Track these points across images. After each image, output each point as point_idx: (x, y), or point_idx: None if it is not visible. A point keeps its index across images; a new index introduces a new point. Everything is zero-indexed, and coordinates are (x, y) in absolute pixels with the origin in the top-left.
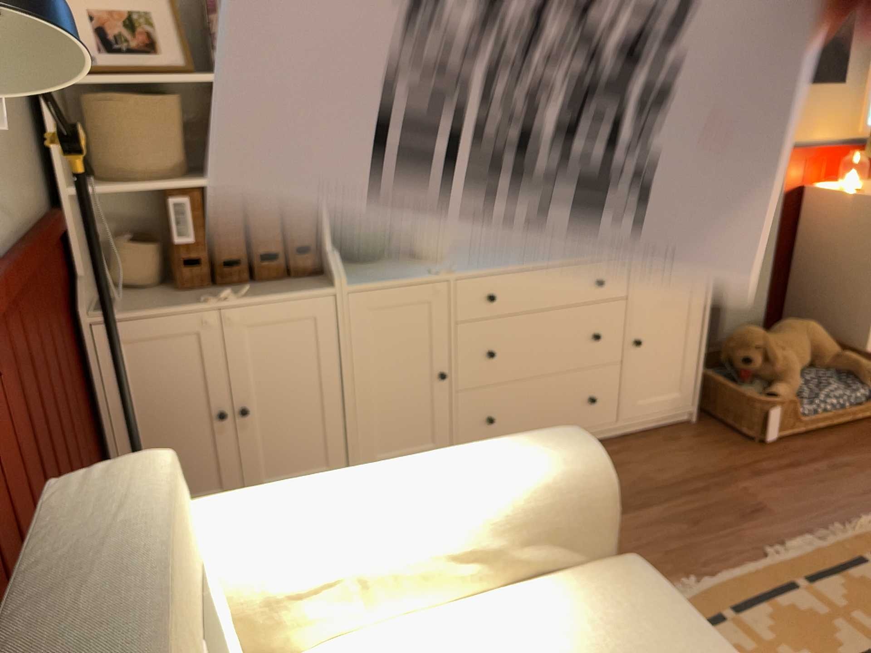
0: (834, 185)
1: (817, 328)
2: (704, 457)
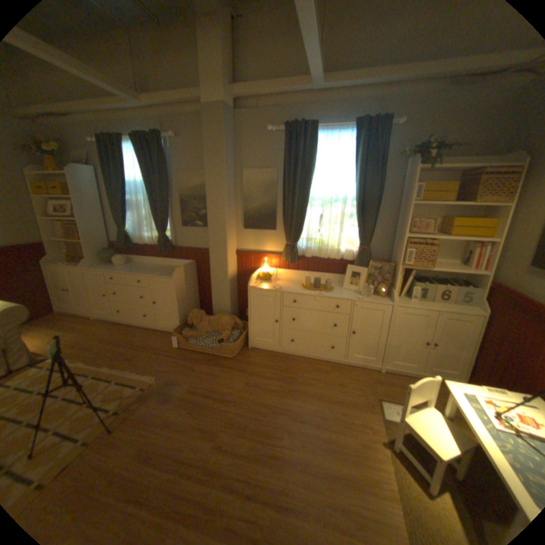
0: (271, 269)
1: (225, 319)
2: (158, 344)
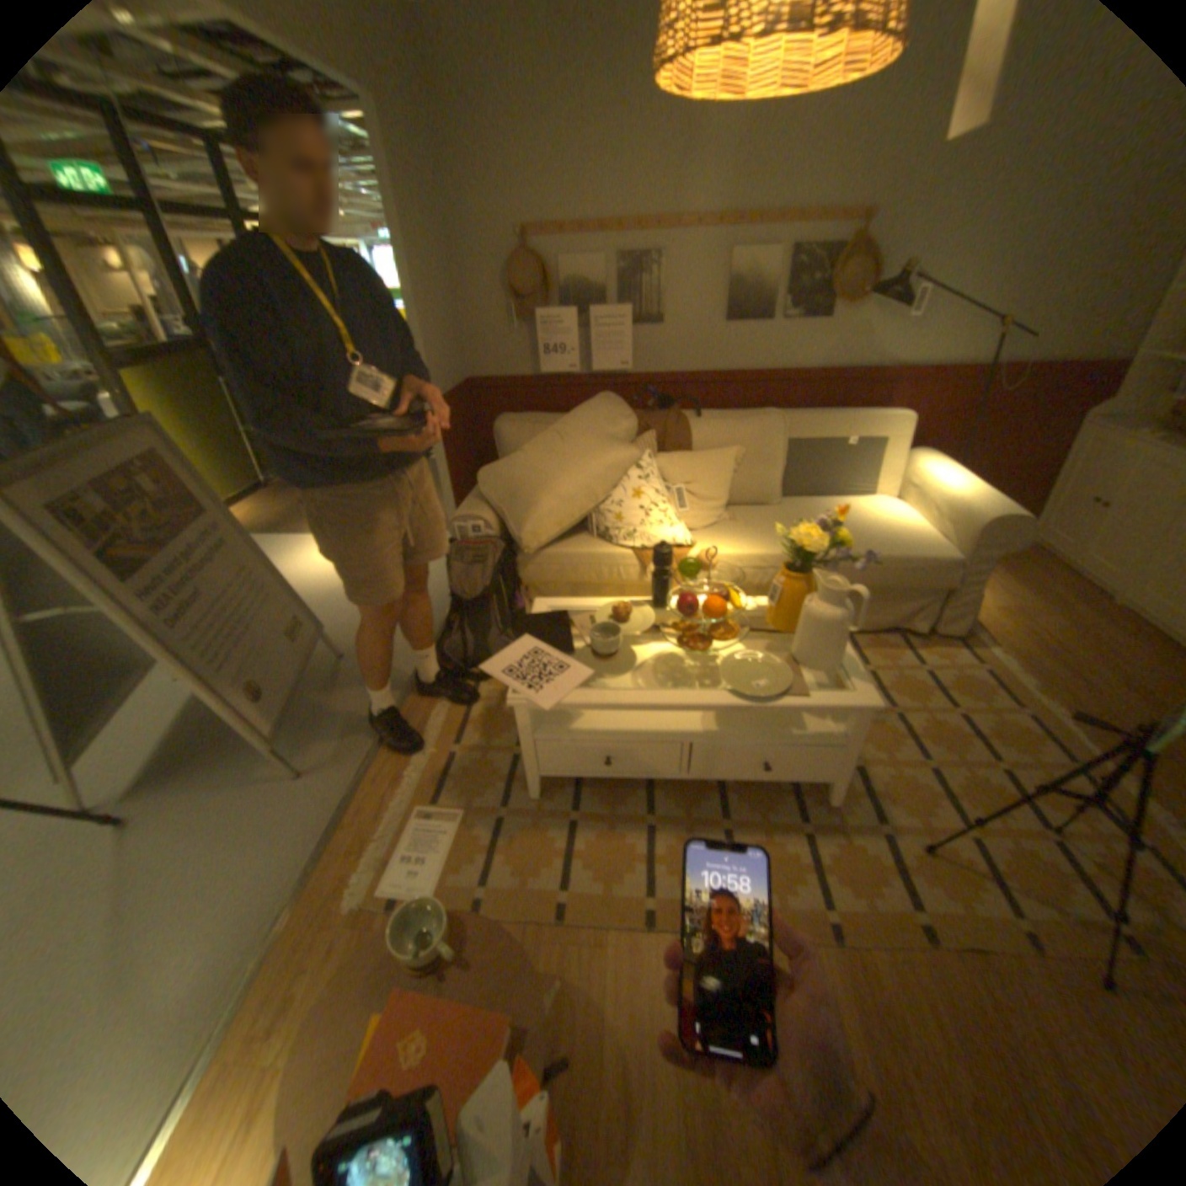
0: None
1: None
2: None
